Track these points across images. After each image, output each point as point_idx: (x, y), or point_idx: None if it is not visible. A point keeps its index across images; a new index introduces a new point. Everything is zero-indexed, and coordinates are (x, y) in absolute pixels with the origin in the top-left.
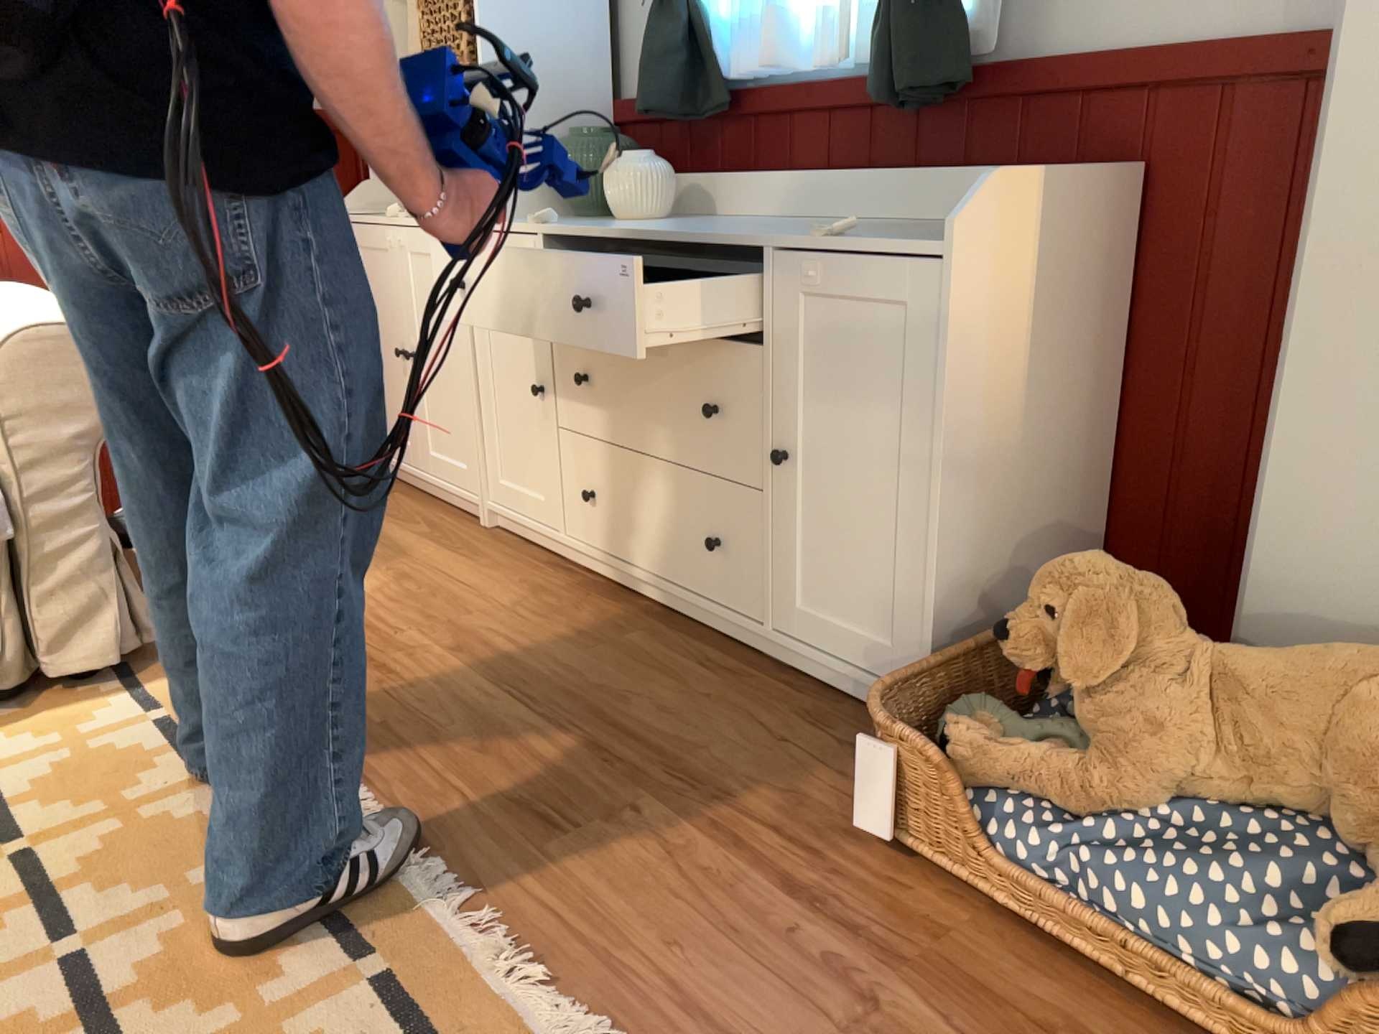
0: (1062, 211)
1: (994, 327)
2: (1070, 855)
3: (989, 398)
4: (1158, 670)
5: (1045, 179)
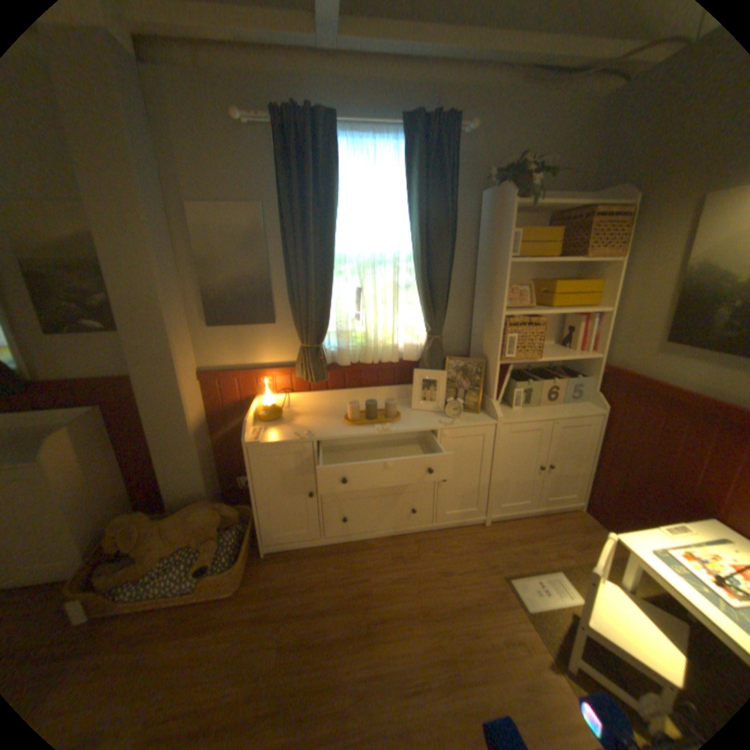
0: (77, 431)
1: (67, 472)
2: (138, 593)
3: (73, 488)
4: (146, 537)
5: (68, 428)
